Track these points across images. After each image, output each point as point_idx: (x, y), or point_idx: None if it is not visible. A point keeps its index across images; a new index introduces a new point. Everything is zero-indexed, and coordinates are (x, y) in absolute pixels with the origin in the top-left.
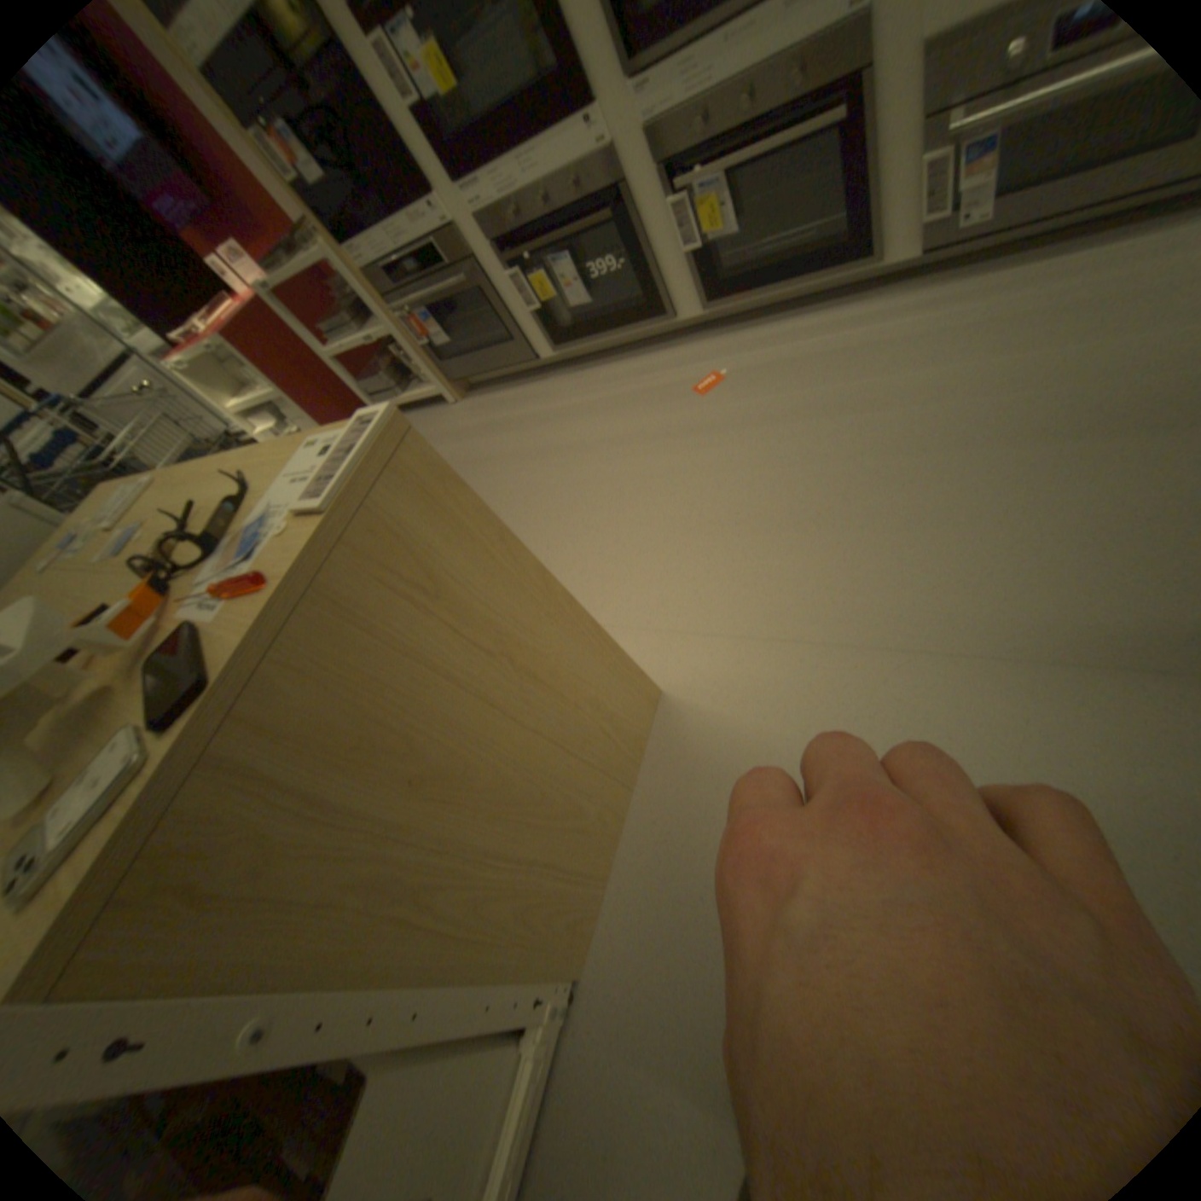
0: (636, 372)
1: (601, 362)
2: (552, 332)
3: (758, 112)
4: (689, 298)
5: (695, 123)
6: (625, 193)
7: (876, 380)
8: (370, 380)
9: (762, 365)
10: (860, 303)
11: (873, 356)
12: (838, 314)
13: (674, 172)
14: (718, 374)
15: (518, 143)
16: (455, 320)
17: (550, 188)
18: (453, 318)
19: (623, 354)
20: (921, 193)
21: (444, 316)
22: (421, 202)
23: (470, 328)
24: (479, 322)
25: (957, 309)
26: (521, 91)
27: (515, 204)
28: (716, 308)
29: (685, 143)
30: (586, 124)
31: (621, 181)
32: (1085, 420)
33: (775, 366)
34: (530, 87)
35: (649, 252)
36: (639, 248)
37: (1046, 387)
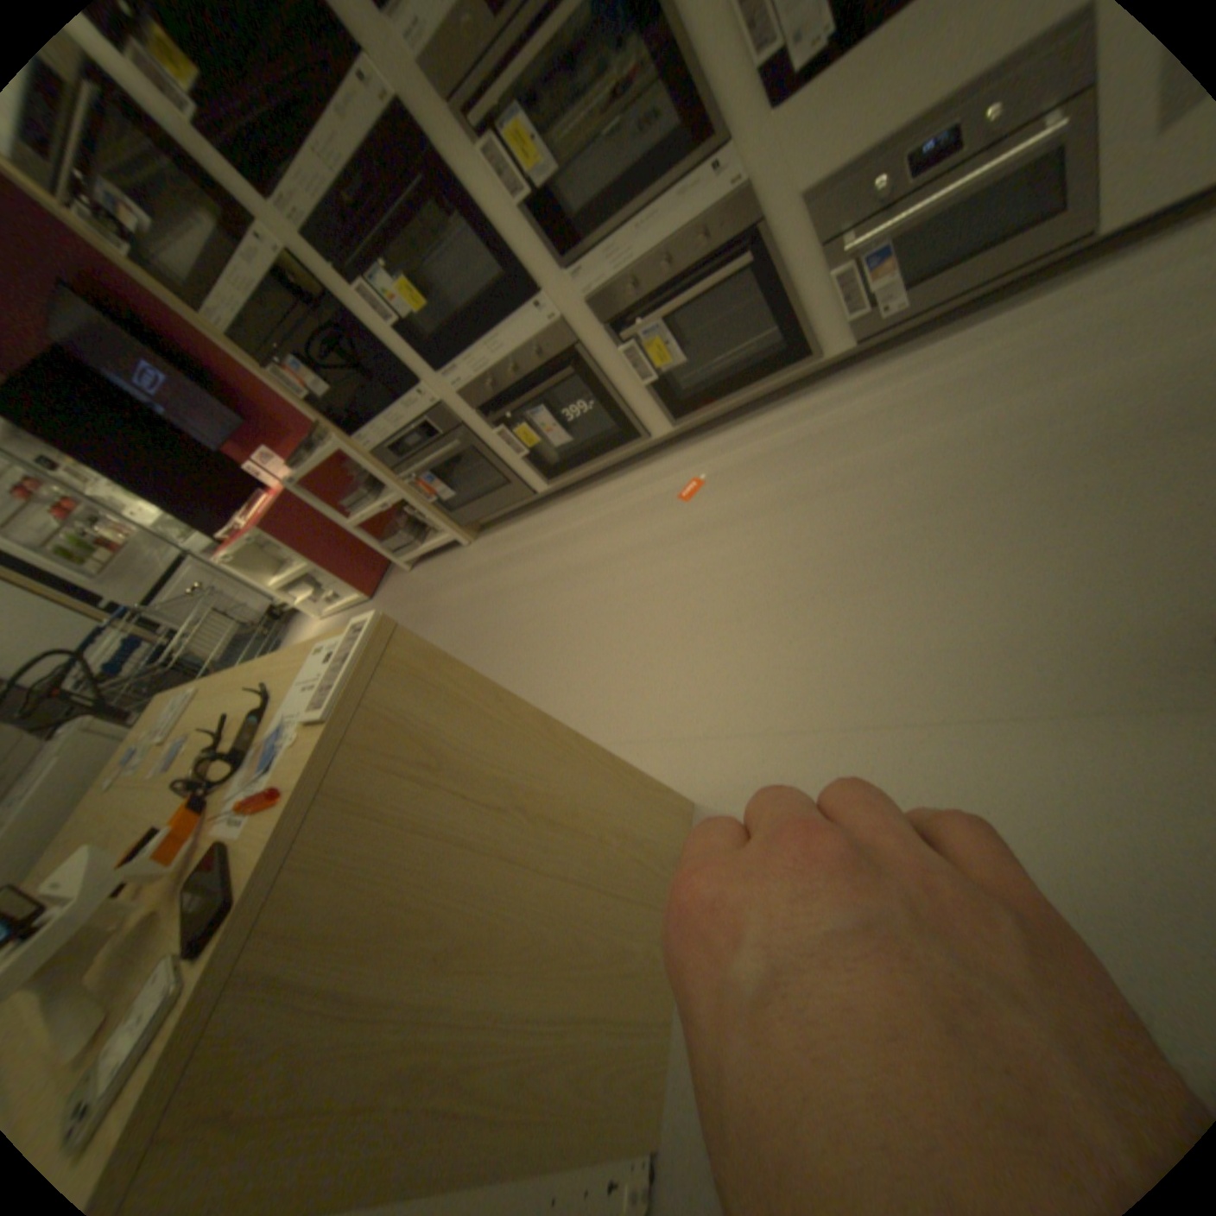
0: (626, 489)
1: (593, 486)
2: (545, 469)
3: (679, 270)
4: (659, 419)
5: (628, 289)
6: (582, 350)
7: (842, 462)
8: (393, 536)
9: (737, 465)
10: (814, 394)
11: (835, 440)
12: (797, 407)
13: (620, 327)
14: (699, 480)
15: (485, 332)
16: (460, 474)
17: (518, 360)
18: (458, 472)
19: (612, 475)
20: (840, 299)
21: (449, 473)
22: (414, 389)
23: (473, 478)
24: (480, 471)
25: (902, 384)
26: (480, 295)
27: (491, 377)
28: (686, 422)
29: (624, 305)
30: (538, 308)
31: (577, 342)
32: (1044, 467)
33: (748, 463)
34: (488, 290)
35: (614, 391)
36: (606, 388)
37: (1000, 442)
